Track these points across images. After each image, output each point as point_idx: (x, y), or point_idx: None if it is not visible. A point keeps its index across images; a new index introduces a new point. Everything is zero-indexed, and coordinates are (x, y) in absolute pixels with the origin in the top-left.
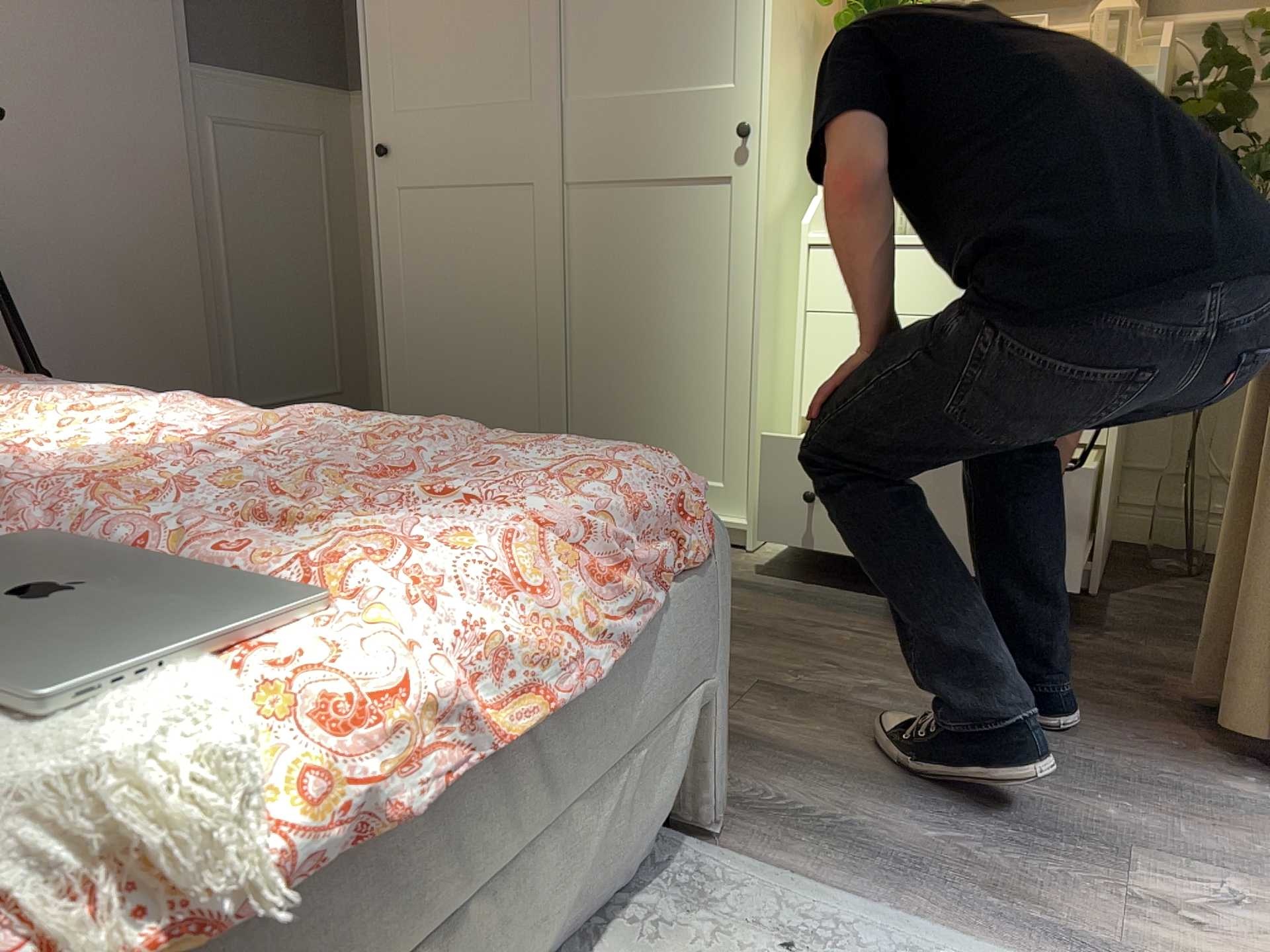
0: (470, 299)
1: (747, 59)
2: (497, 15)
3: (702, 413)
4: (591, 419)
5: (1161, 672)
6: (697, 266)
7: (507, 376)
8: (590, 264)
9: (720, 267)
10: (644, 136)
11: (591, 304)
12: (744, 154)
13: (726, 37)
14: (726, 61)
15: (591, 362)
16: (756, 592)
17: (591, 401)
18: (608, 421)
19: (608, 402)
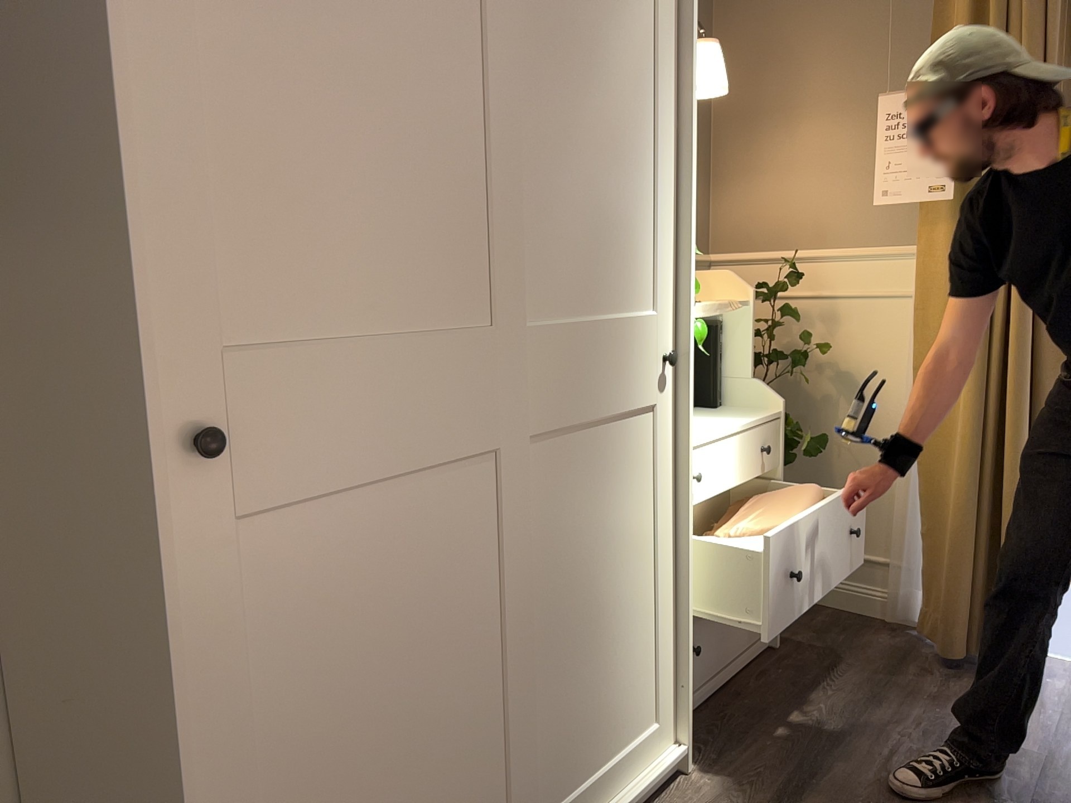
0: (391, 678)
1: (664, 284)
2: (436, 178)
3: (638, 662)
4: (545, 752)
5: (900, 663)
6: (632, 504)
7: (456, 770)
8: (540, 541)
9: (648, 498)
10: (593, 365)
11: (541, 595)
12: (663, 379)
13: (648, 259)
14: (648, 284)
15: (543, 674)
16: (802, 791)
17: (544, 726)
18: (562, 739)
19: (561, 714)
